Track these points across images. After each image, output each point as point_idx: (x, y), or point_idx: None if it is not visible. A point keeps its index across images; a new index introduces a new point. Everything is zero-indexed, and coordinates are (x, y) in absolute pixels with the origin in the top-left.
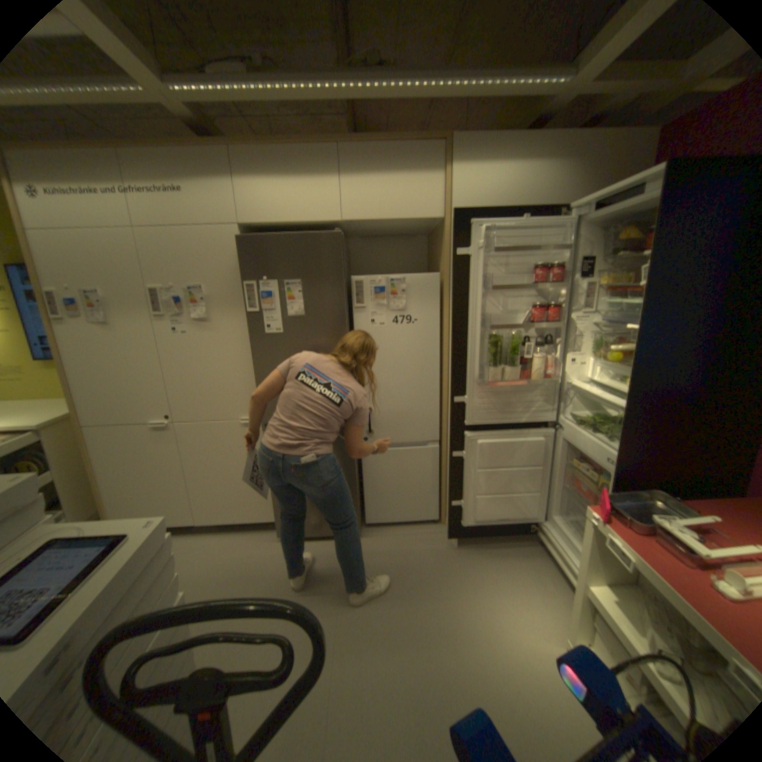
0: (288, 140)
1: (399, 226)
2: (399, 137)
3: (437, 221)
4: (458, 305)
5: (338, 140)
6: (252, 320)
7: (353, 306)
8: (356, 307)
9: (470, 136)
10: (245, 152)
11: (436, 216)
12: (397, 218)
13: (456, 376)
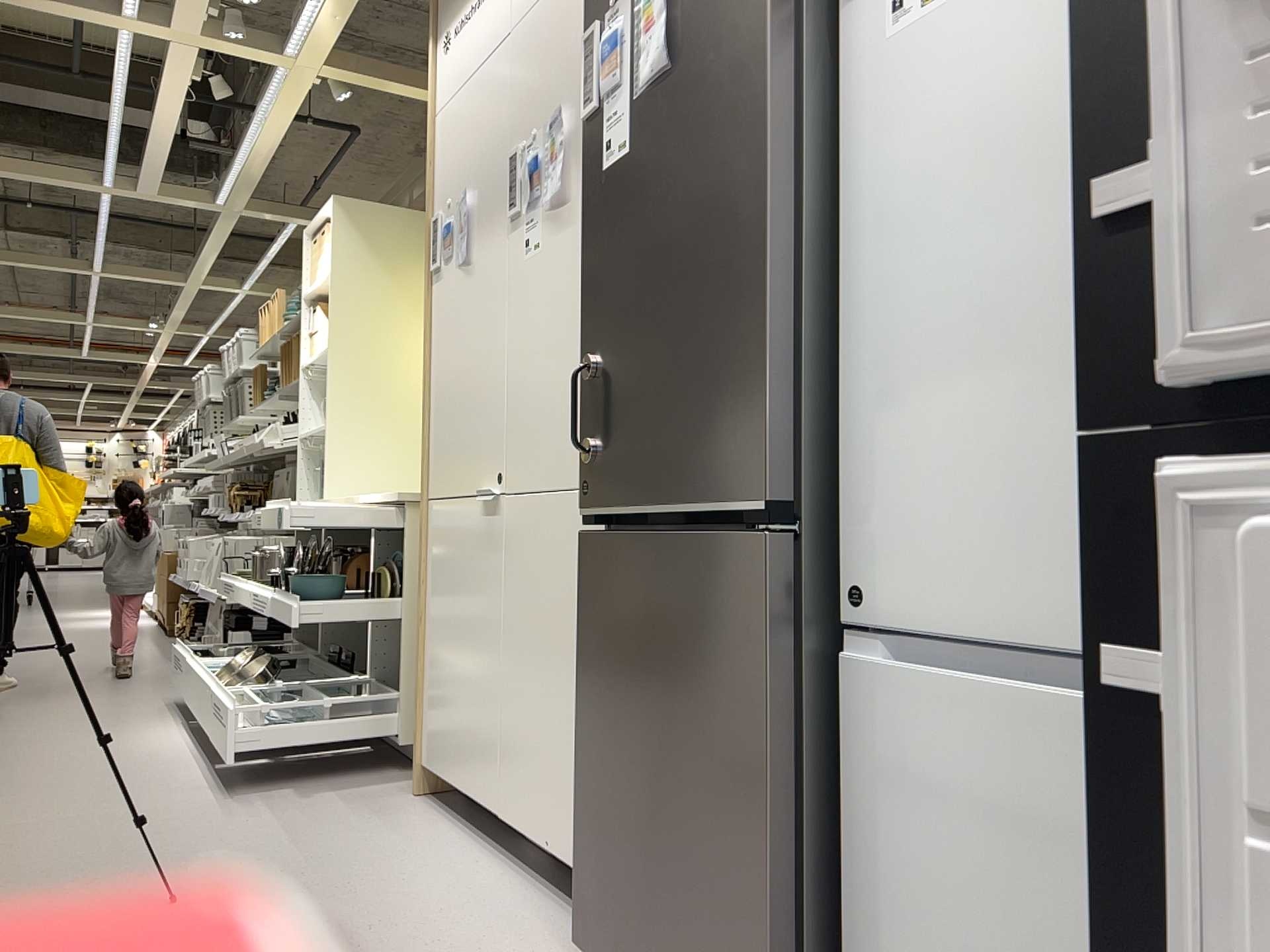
0: None
1: None
2: None
3: None
4: None
5: None
6: (589, 141)
7: None
8: None
9: None
10: None
11: None
12: None
13: (1136, 4)
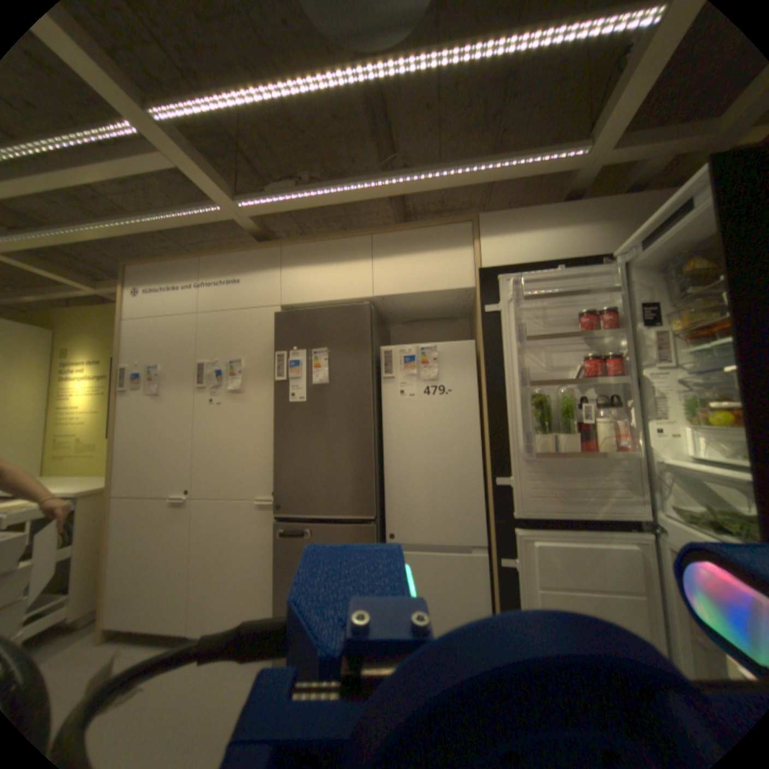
0: (329, 237)
1: (433, 302)
2: (426, 223)
3: (469, 292)
4: (491, 364)
5: (371, 232)
6: (278, 388)
7: (382, 378)
8: (384, 377)
9: (495, 214)
10: (293, 249)
11: (466, 286)
12: (426, 290)
13: (496, 449)
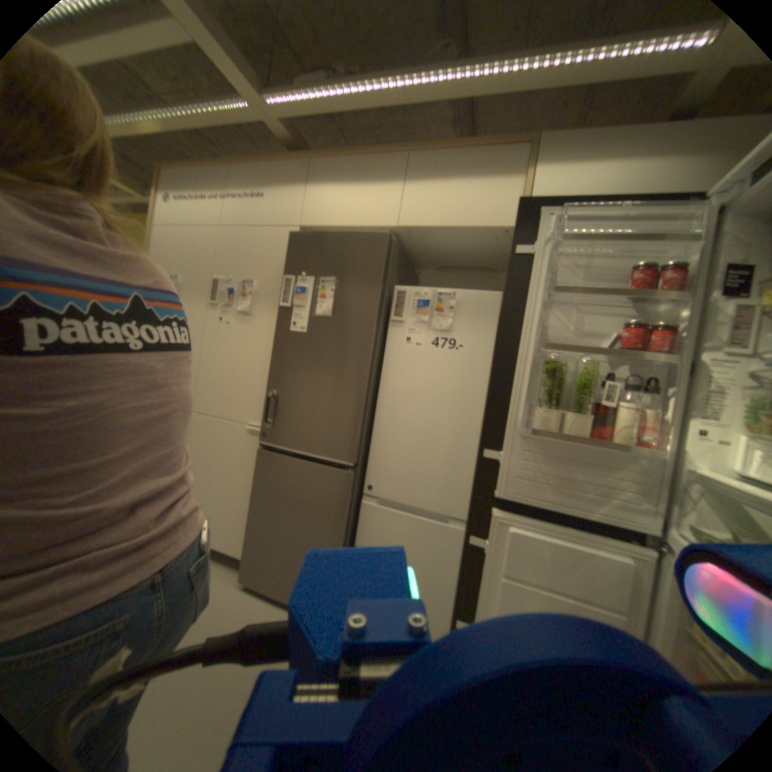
0: (361, 149)
1: (467, 243)
2: (475, 141)
3: (511, 233)
4: (508, 318)
5: (409, 147)
6: (280, 314)
7: (391, 321)
8: (392, 319)
9: (563, 133)
10: (321, 162)
11: (507, 224)
12: (459, 225)
13: (492, 418)
